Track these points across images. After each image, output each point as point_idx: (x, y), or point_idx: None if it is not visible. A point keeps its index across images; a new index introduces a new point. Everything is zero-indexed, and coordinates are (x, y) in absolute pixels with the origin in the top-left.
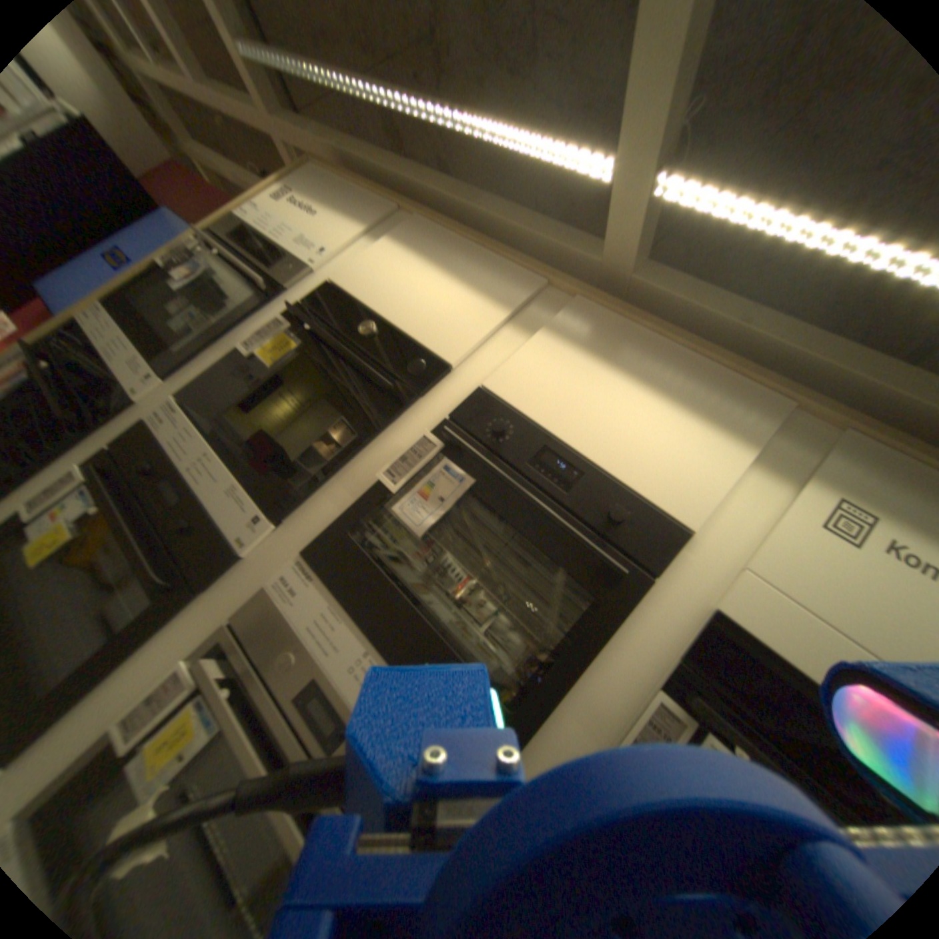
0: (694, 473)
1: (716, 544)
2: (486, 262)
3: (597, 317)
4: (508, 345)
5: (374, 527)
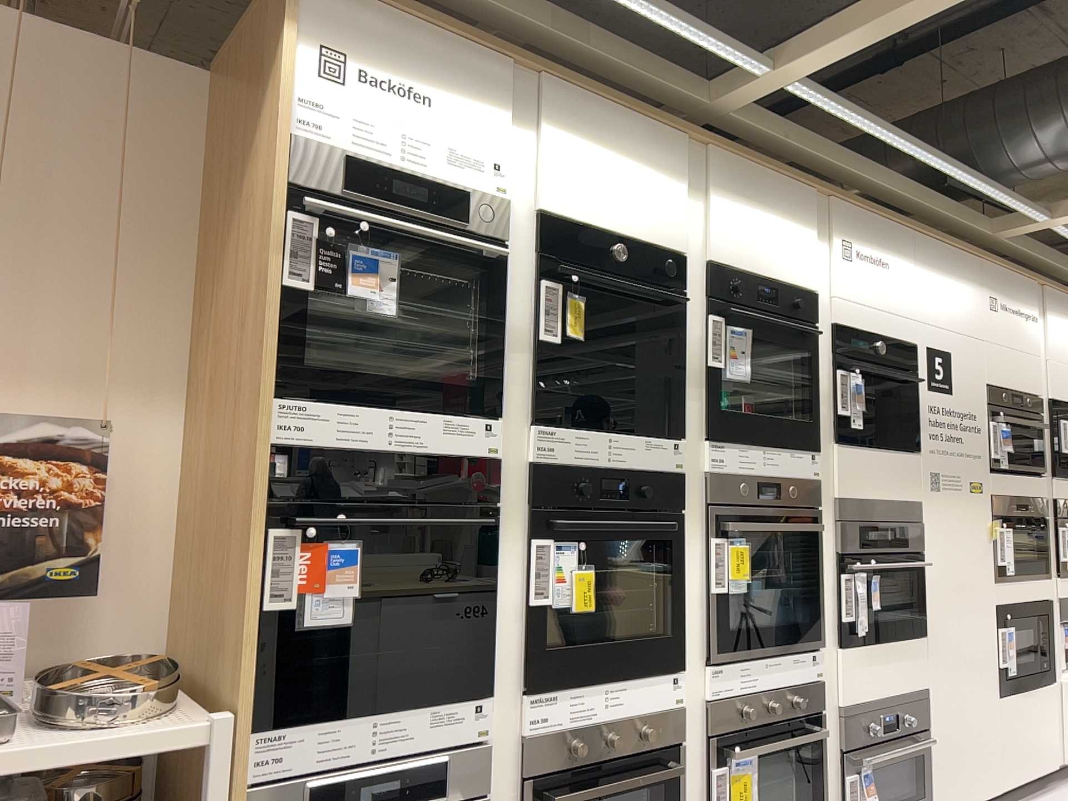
0: (805, 259)
1: (819, 292)
2: (640, 127)
3: (728, 163)
4: (695, 211)
5: (720, 394)
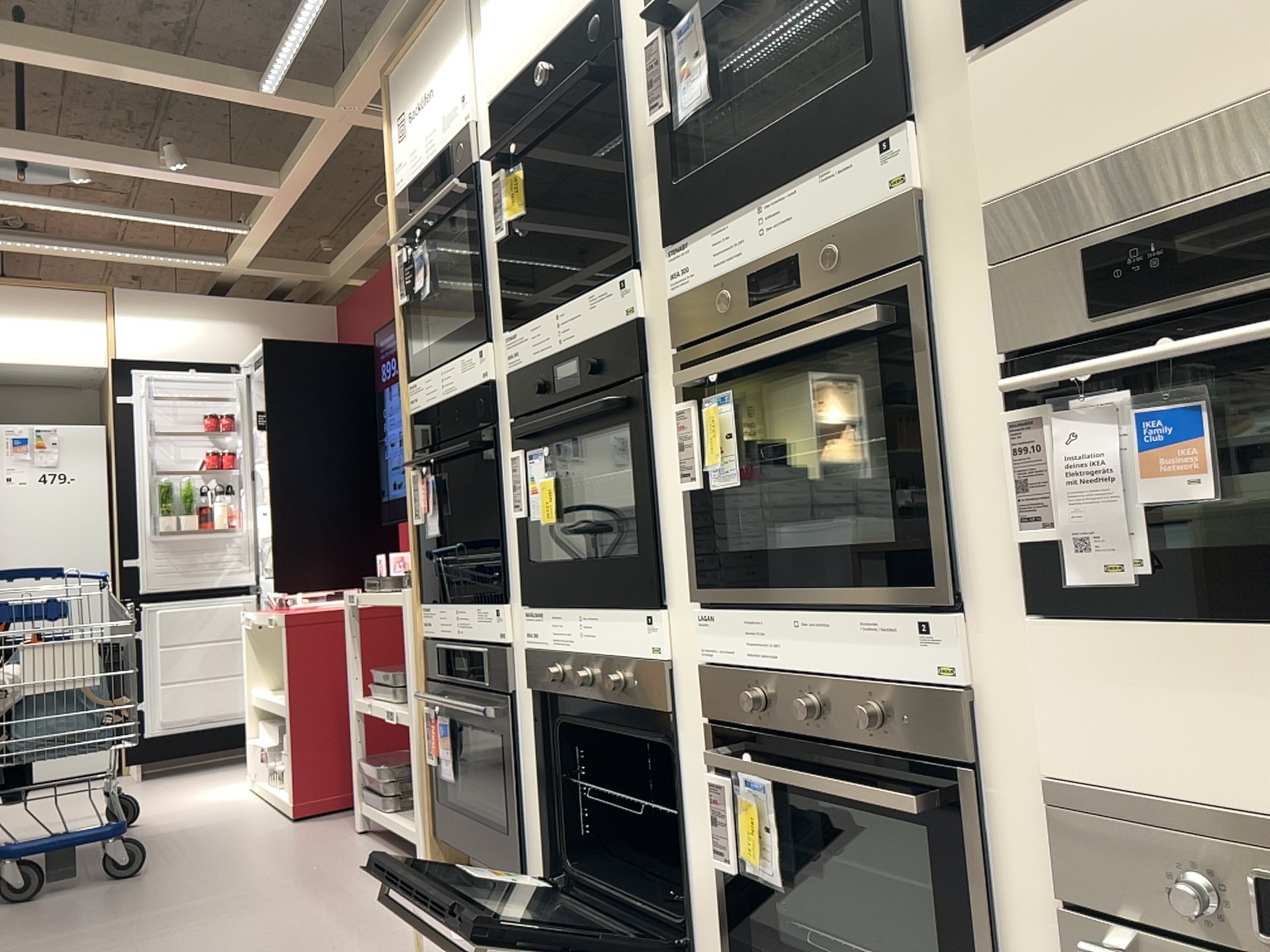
0: None
1: None
2: None
3: None
4: None
5: (681, 156)
